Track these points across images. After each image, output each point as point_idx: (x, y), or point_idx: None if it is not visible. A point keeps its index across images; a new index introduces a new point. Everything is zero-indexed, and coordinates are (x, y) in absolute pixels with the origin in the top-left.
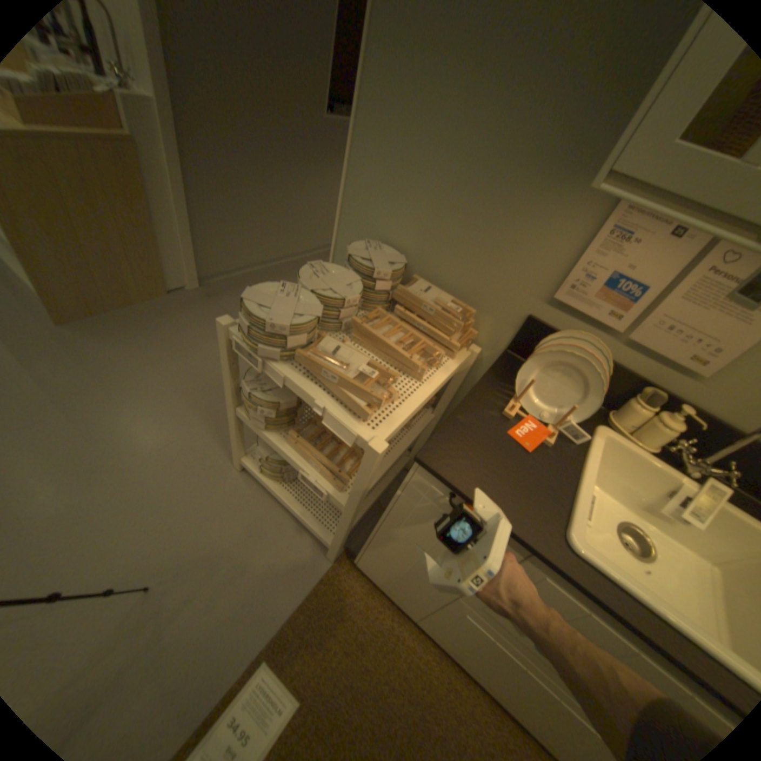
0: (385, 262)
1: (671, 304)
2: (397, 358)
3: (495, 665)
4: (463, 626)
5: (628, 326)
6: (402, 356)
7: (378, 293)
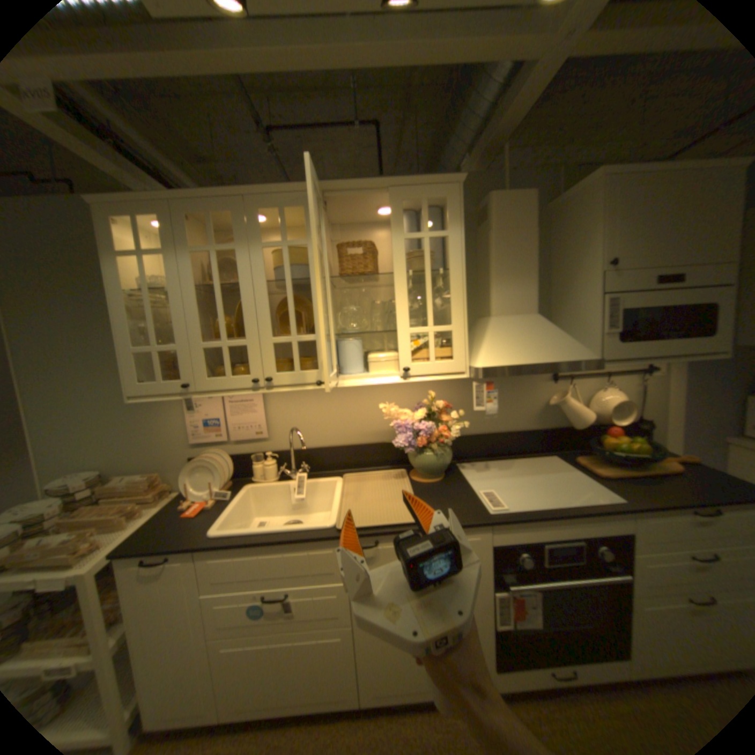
0: (81, 481)
1: (231, 420)
2: (100, 525)
3: (263, 673)
4: (227, 666)
5: (228, 437)
6: (106, 522)
7: (82, 500)
